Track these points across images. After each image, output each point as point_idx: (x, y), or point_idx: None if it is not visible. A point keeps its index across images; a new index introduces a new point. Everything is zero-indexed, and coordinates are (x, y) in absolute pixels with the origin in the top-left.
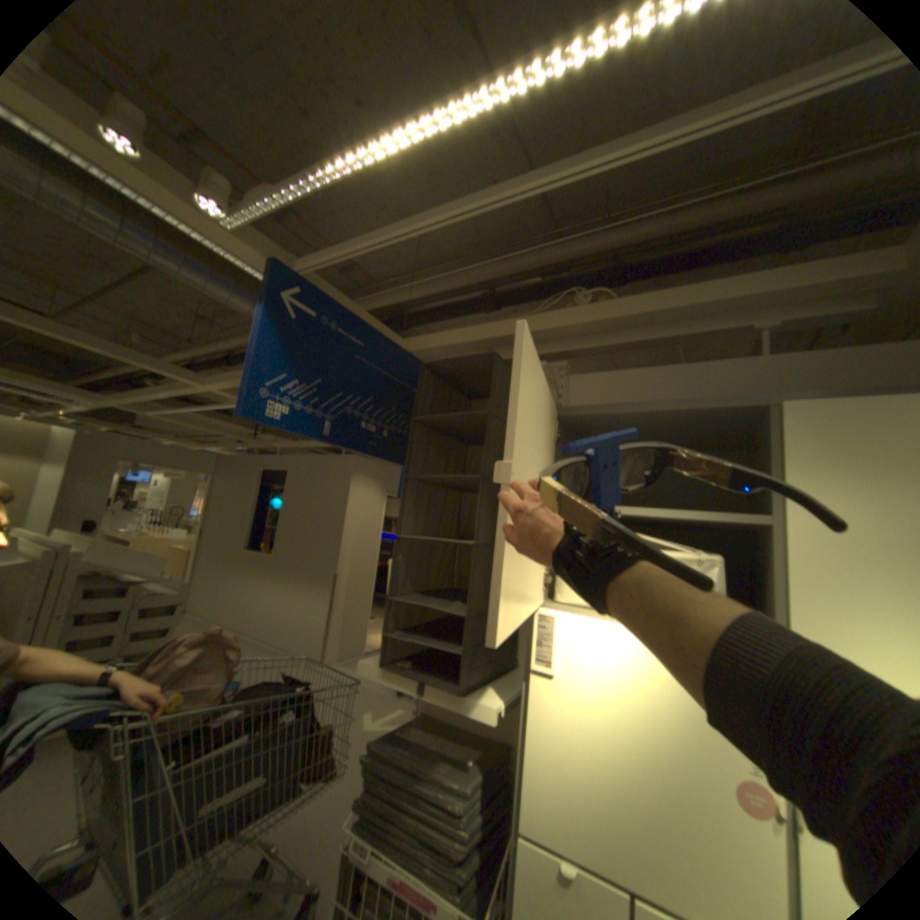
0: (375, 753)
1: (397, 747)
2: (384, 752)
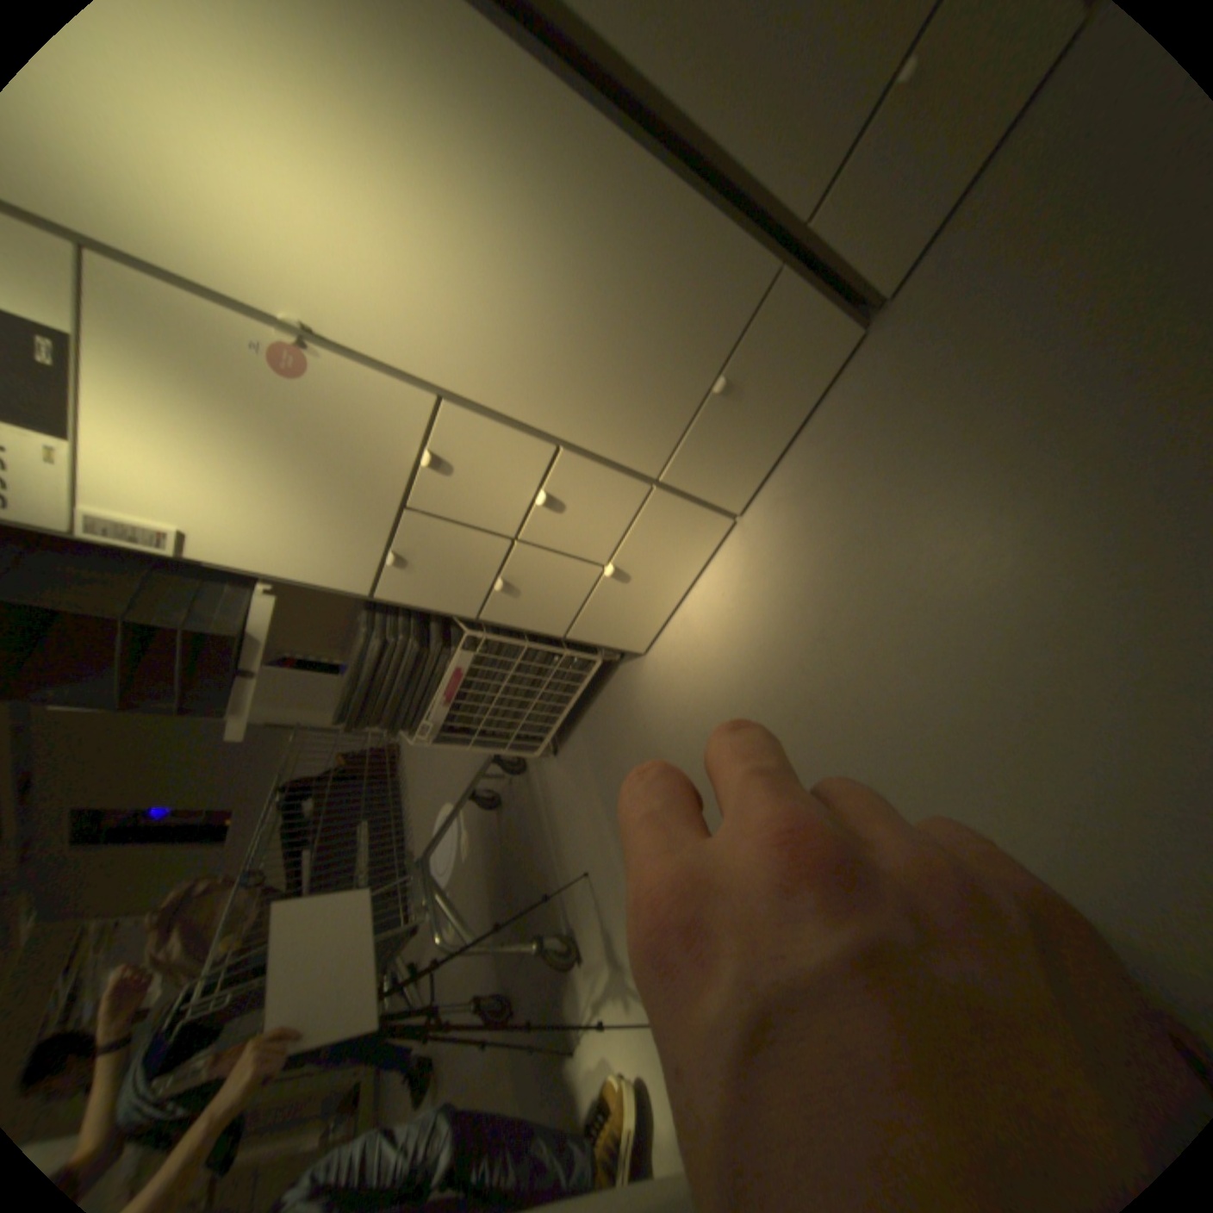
0: (342, 716)
1: (343, 692)
2: (343, 707)
